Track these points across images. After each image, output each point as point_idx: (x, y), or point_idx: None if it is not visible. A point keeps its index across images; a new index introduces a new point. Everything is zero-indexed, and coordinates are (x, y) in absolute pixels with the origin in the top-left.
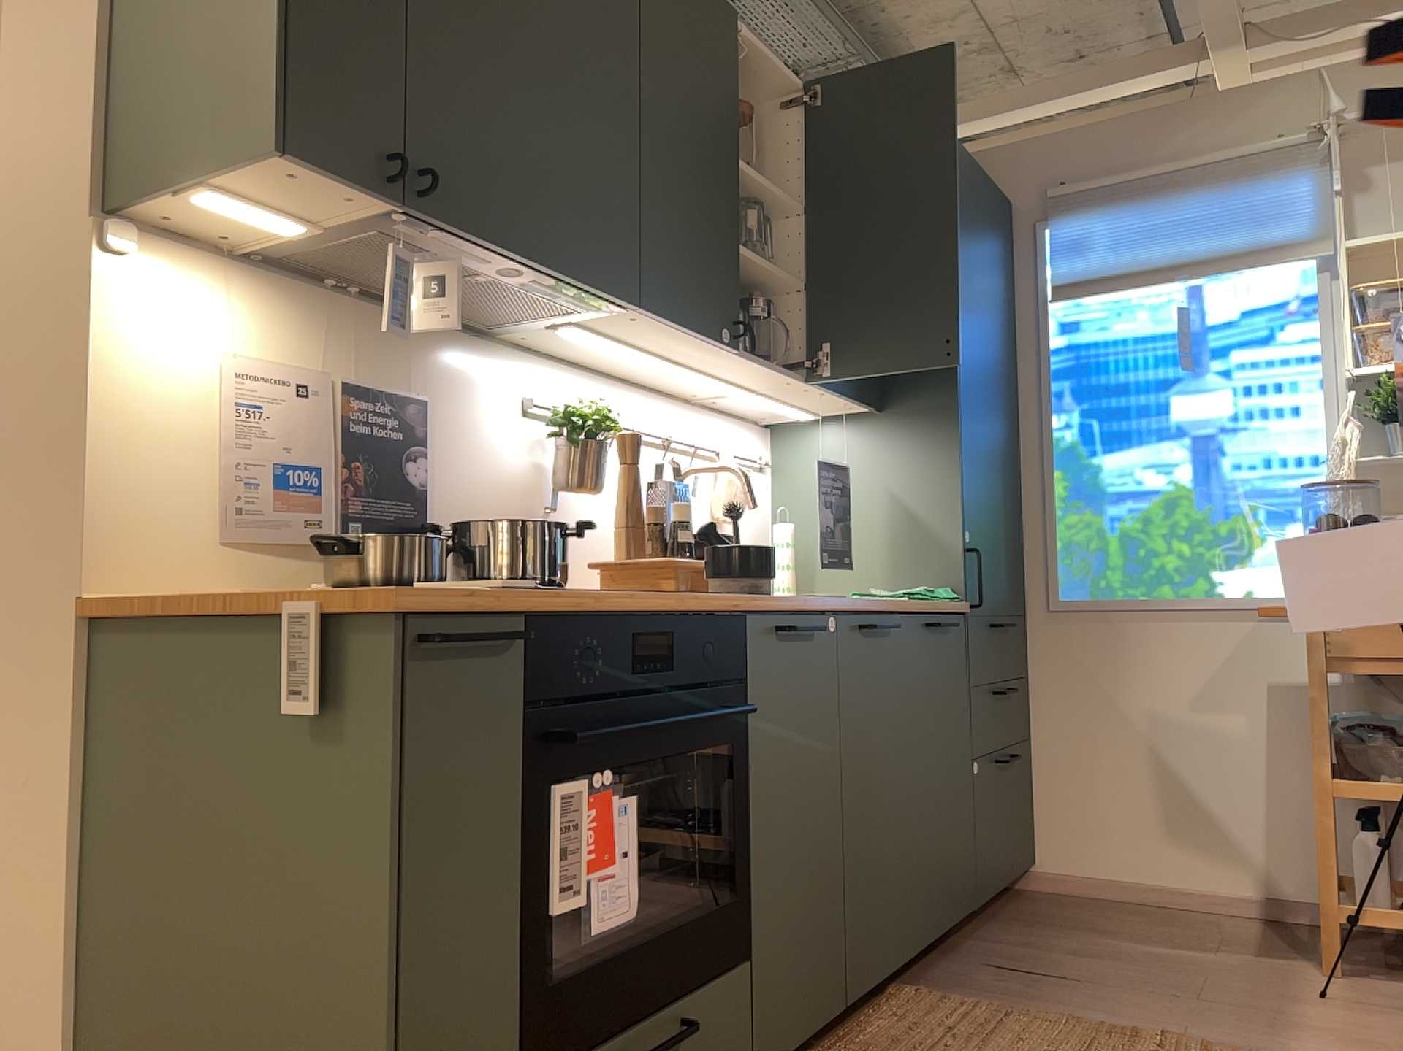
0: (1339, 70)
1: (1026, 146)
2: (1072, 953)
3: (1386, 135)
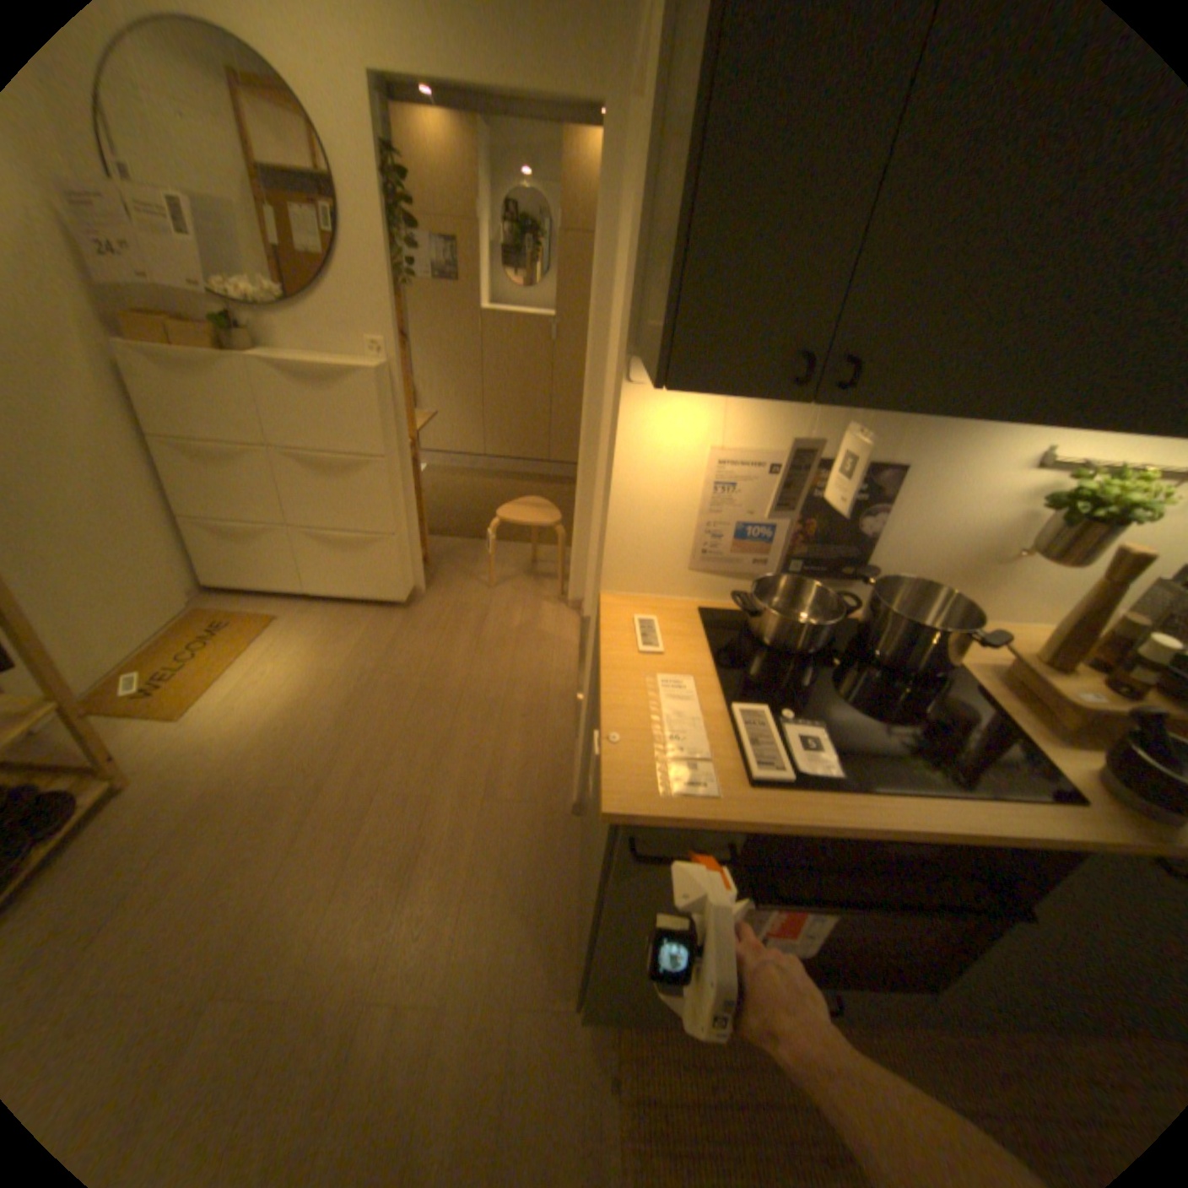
0: None
1: None
2: None
3: None
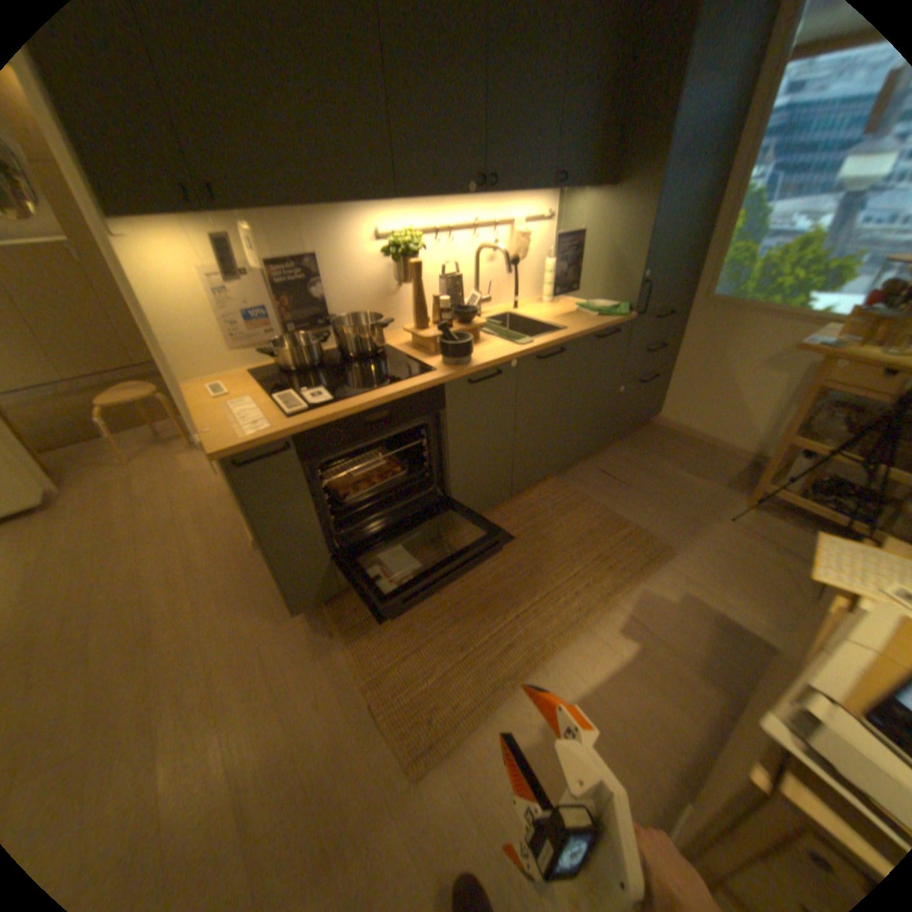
0: None
1: None
2: (638, 469)
3: None
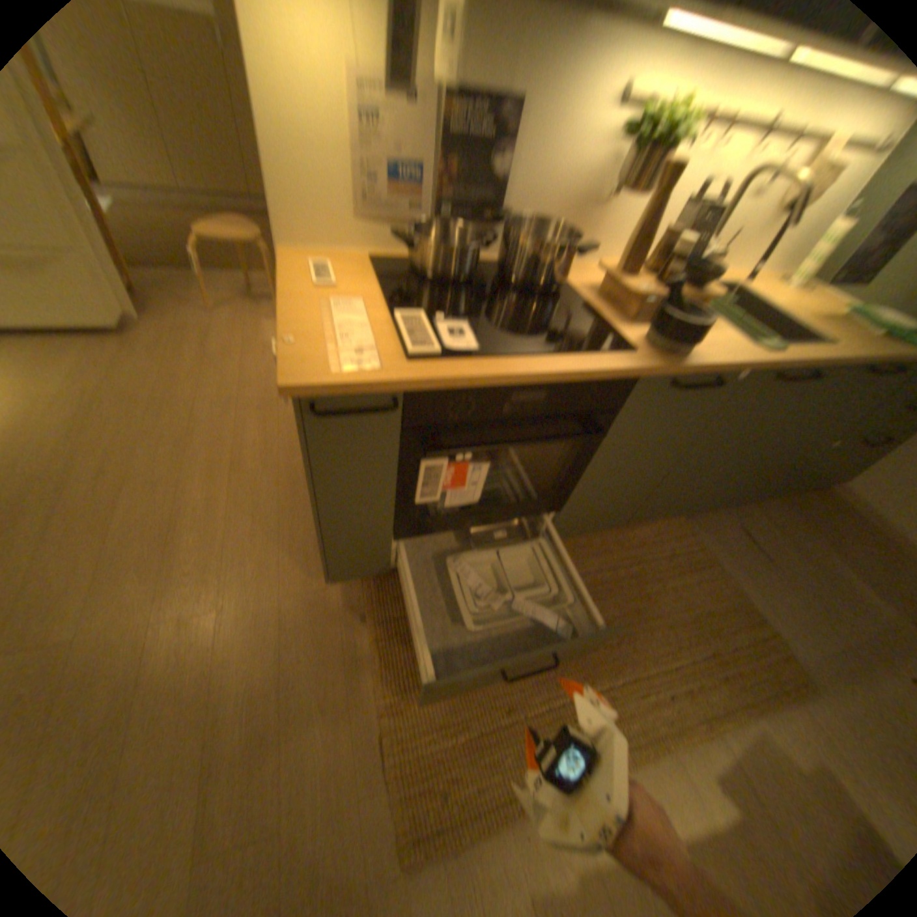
0: None
1: None
2: (797, 548)
3: None
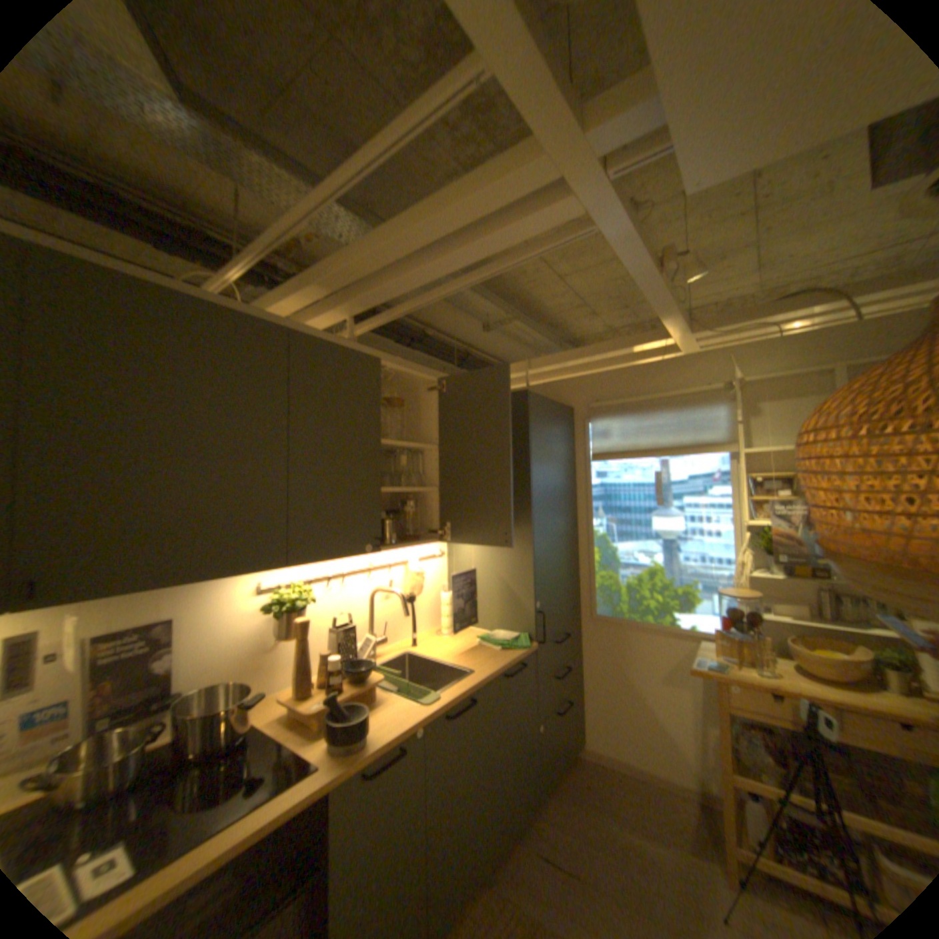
0: (745, 346)
1: (581, 378)
2: (588, 844)
3: (771, 385)
